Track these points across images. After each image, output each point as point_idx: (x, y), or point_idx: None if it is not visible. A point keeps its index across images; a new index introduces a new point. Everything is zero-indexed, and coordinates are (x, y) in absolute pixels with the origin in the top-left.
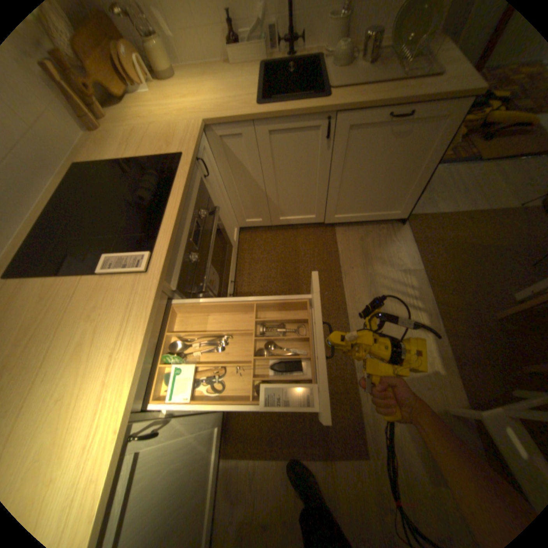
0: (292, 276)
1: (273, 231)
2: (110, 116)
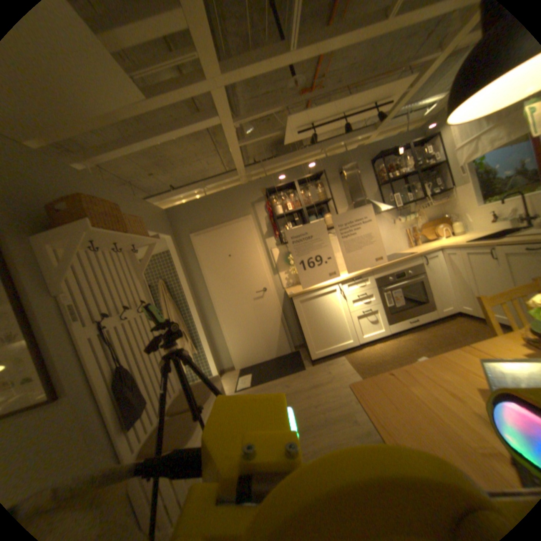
0: (456, 341)
1: (484, 325)
2: (423, 245)
